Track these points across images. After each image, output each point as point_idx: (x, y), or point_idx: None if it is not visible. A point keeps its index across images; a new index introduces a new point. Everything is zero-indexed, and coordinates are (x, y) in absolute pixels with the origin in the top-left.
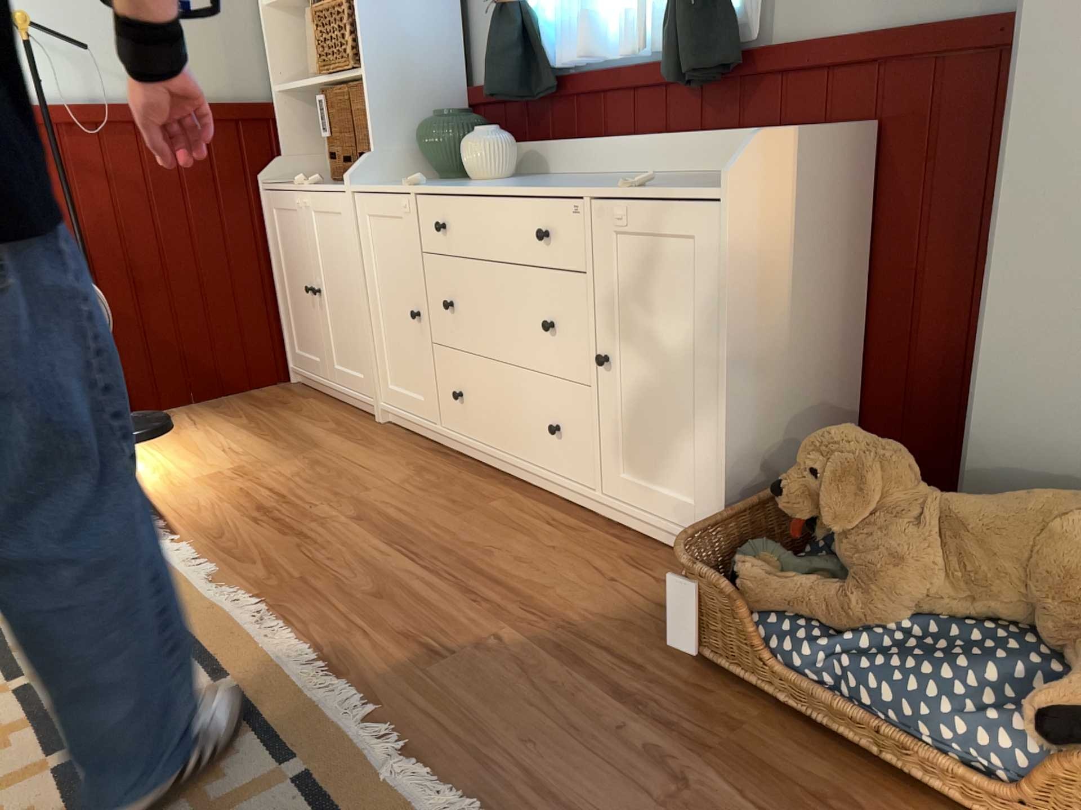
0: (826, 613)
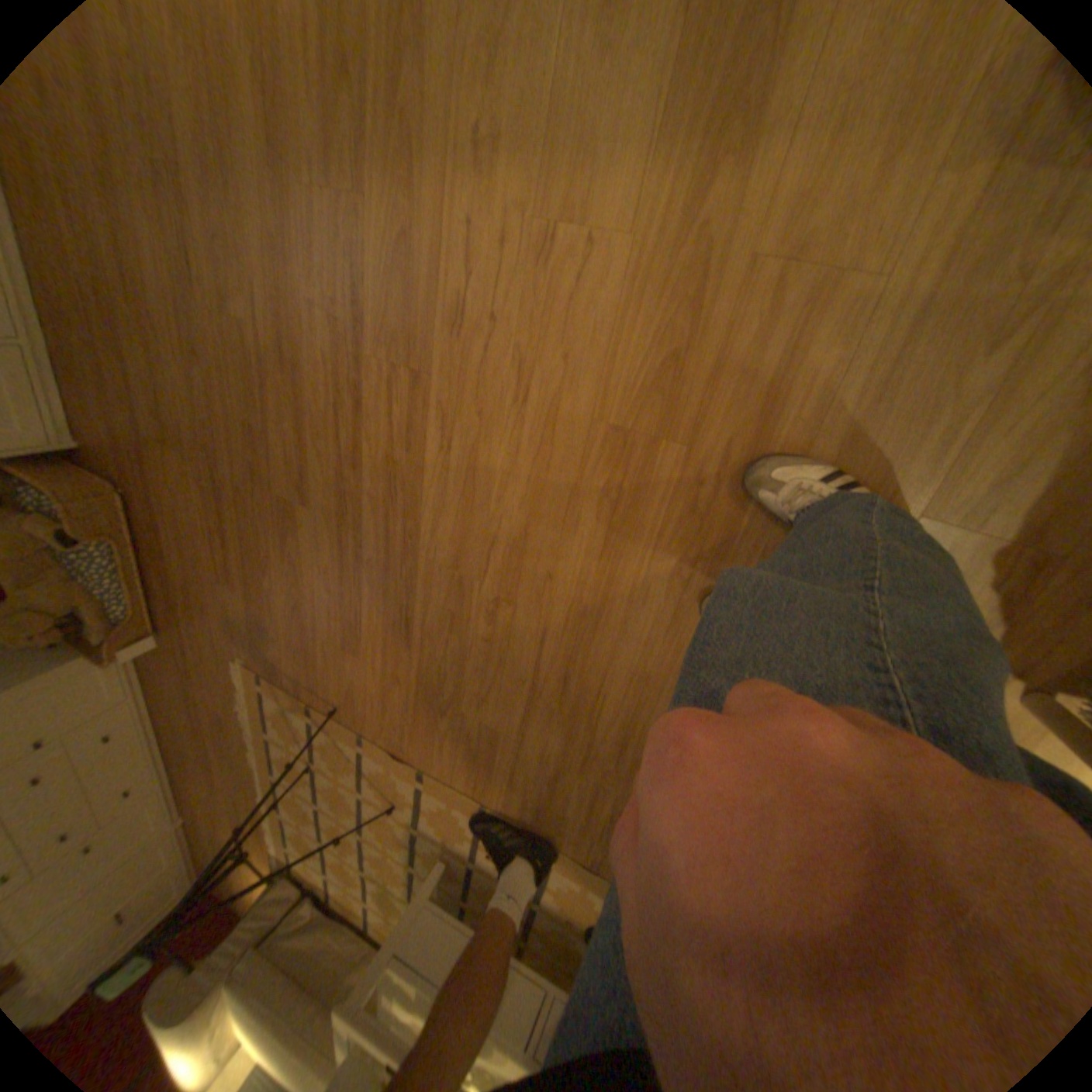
0: (87, 605)
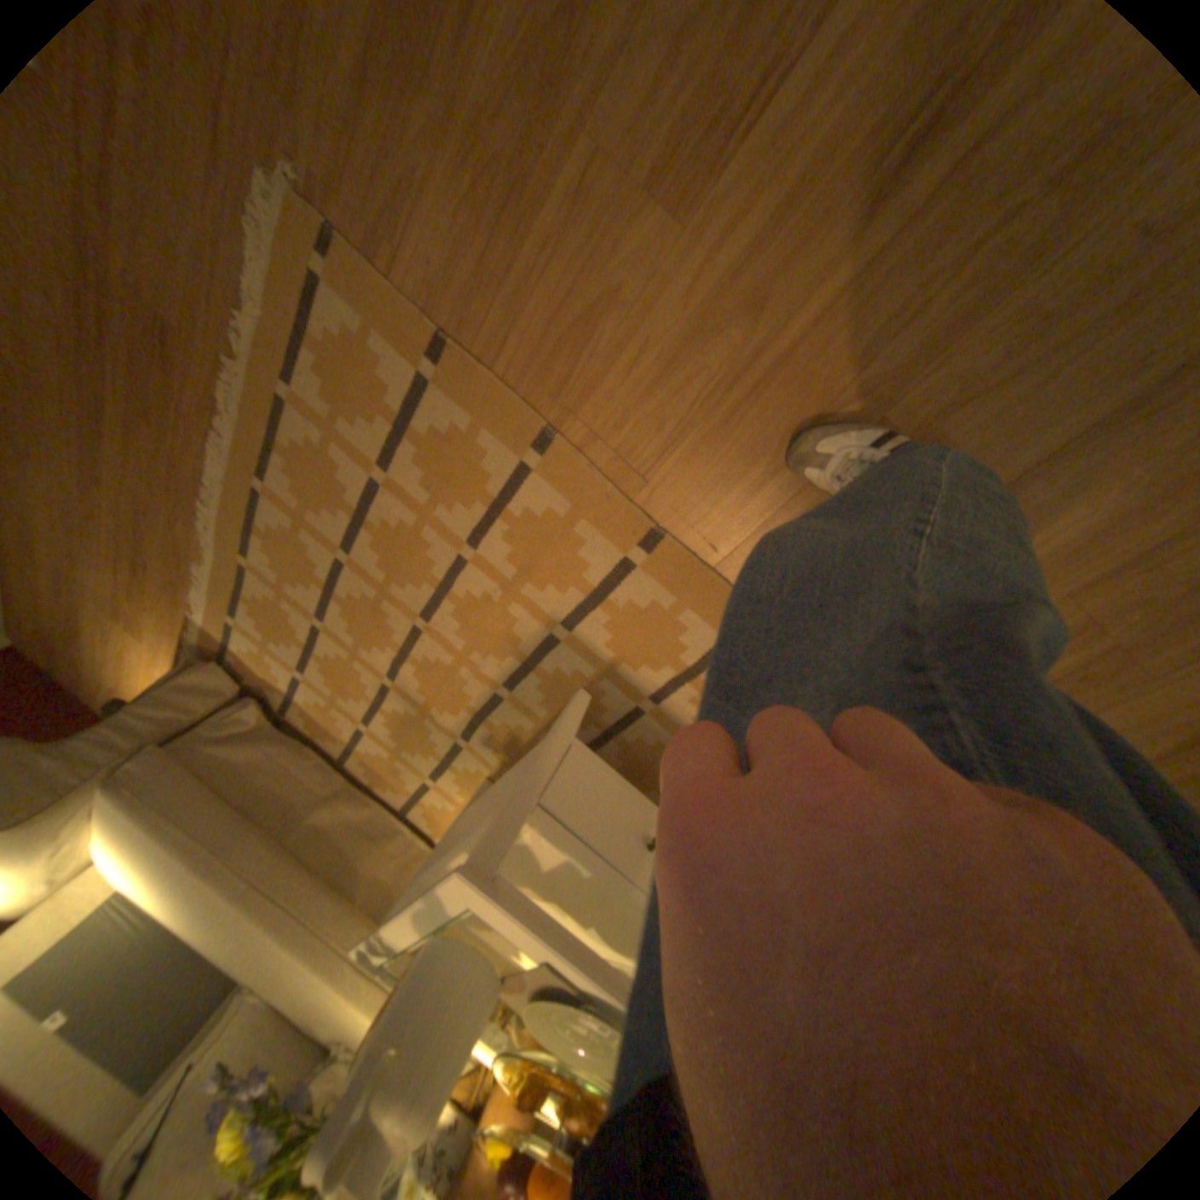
0: None
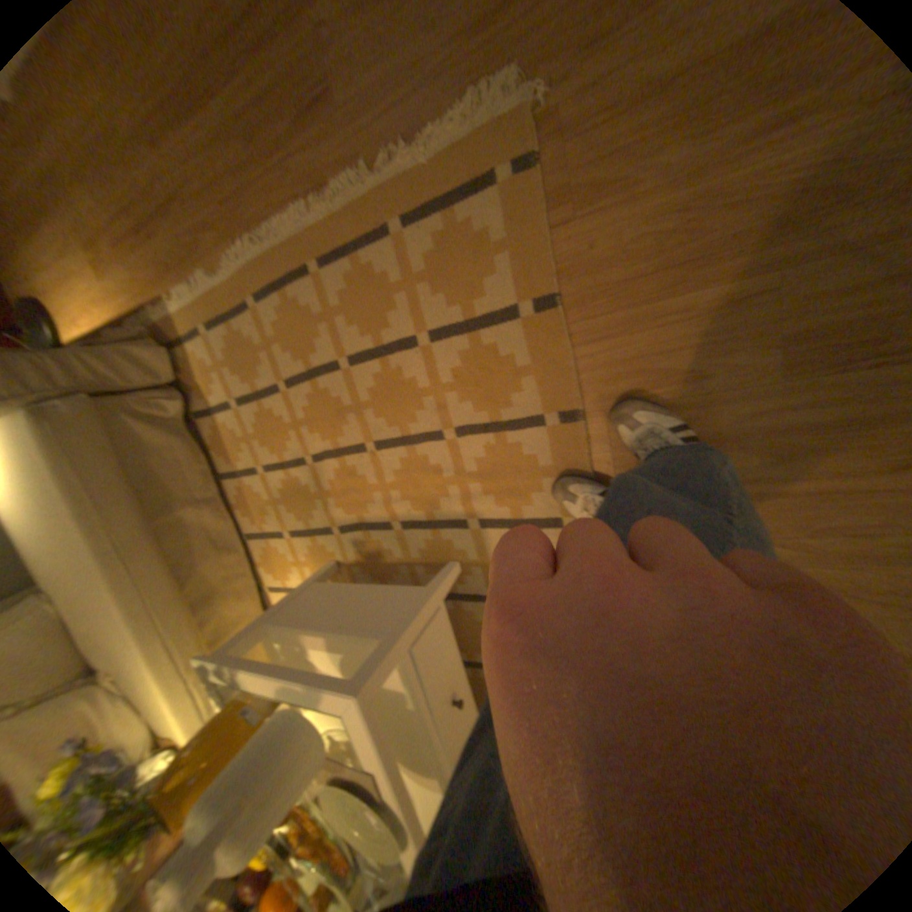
0: None
